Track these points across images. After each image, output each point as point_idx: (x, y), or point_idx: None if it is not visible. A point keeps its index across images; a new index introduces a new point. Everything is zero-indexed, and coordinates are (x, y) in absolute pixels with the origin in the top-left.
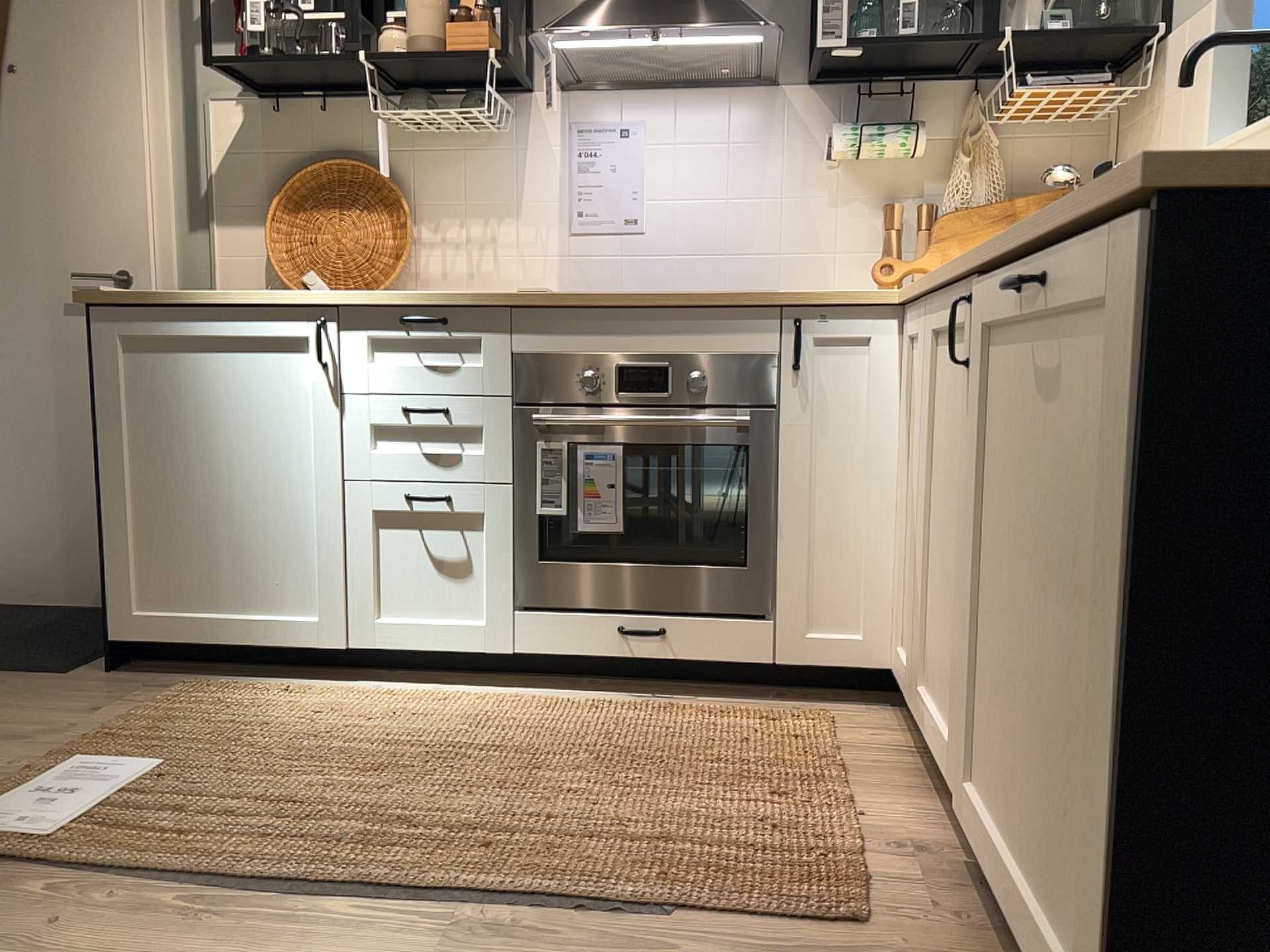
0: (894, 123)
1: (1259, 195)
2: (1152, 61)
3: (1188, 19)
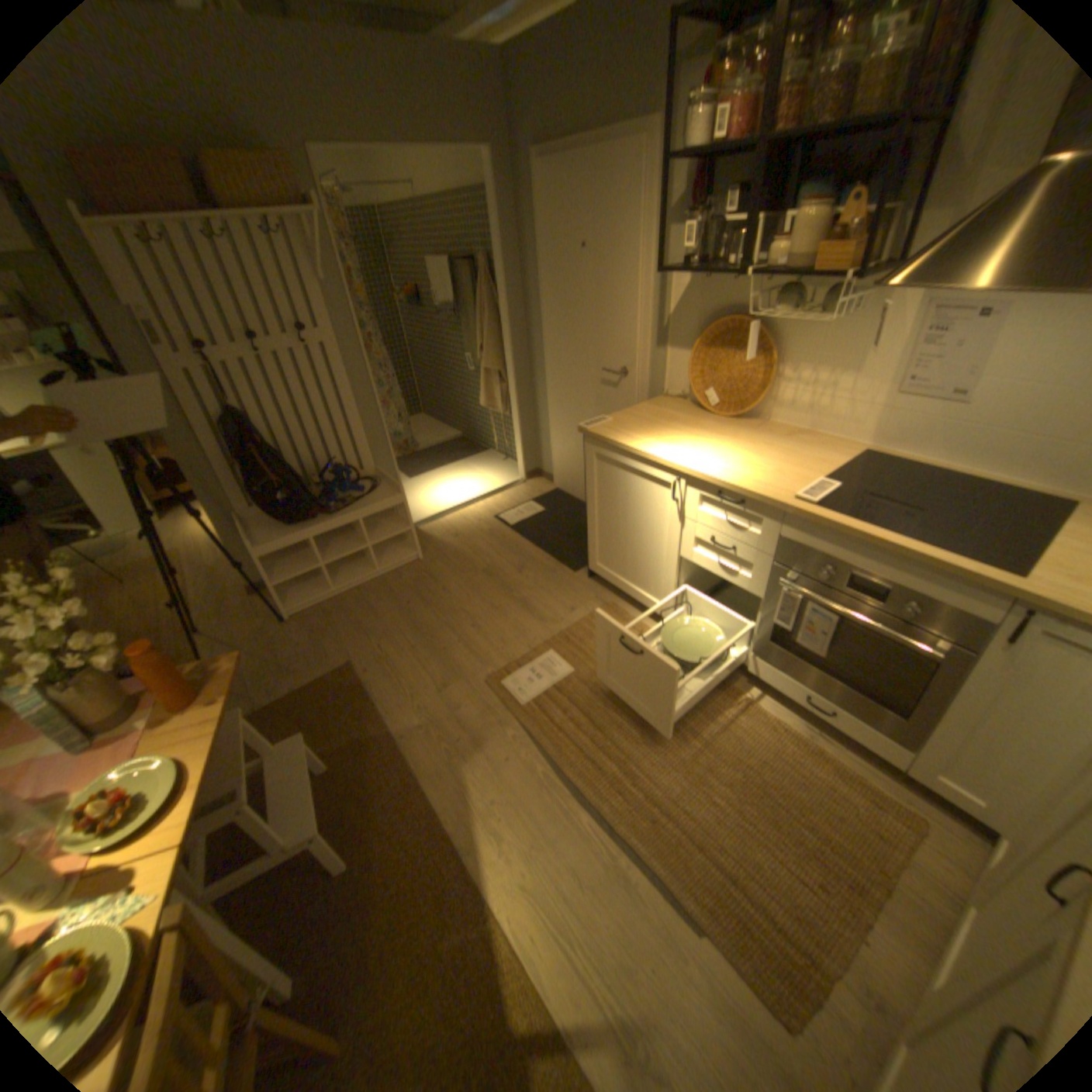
0: None
1: None
2: None
3: None
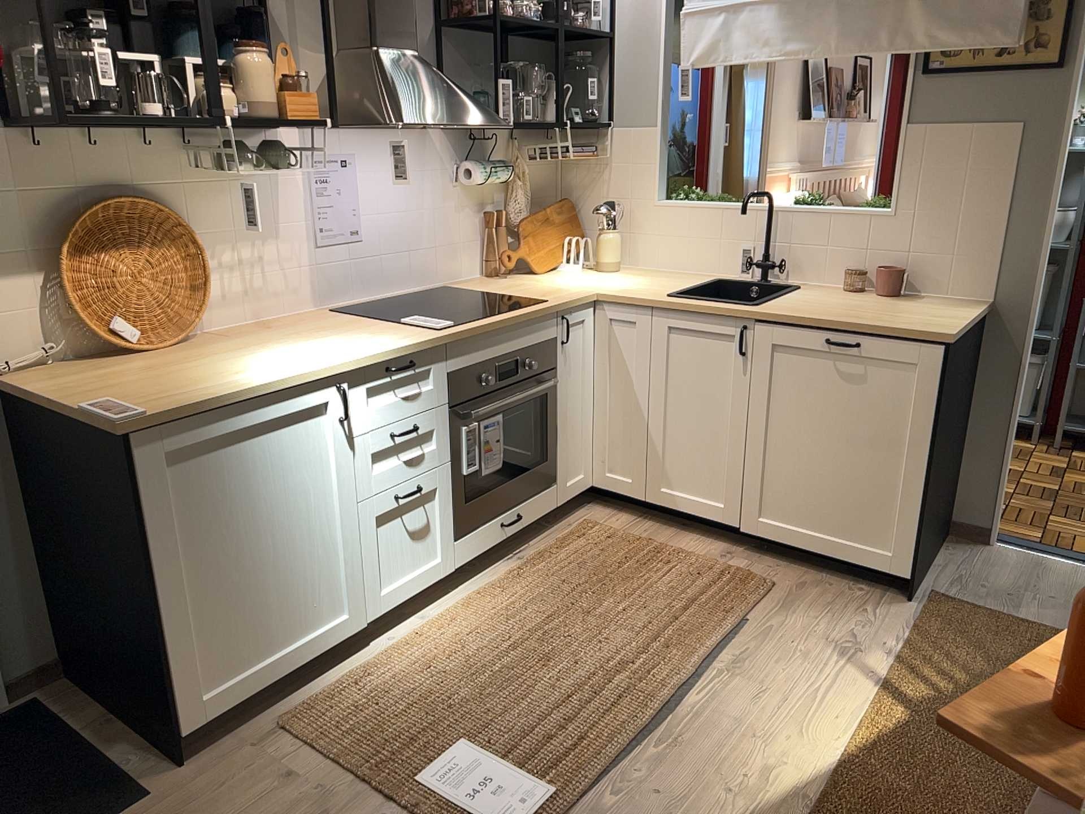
0: (498, 162)
1: (957, 339)
2: (603, 137)
3: (634, 126)
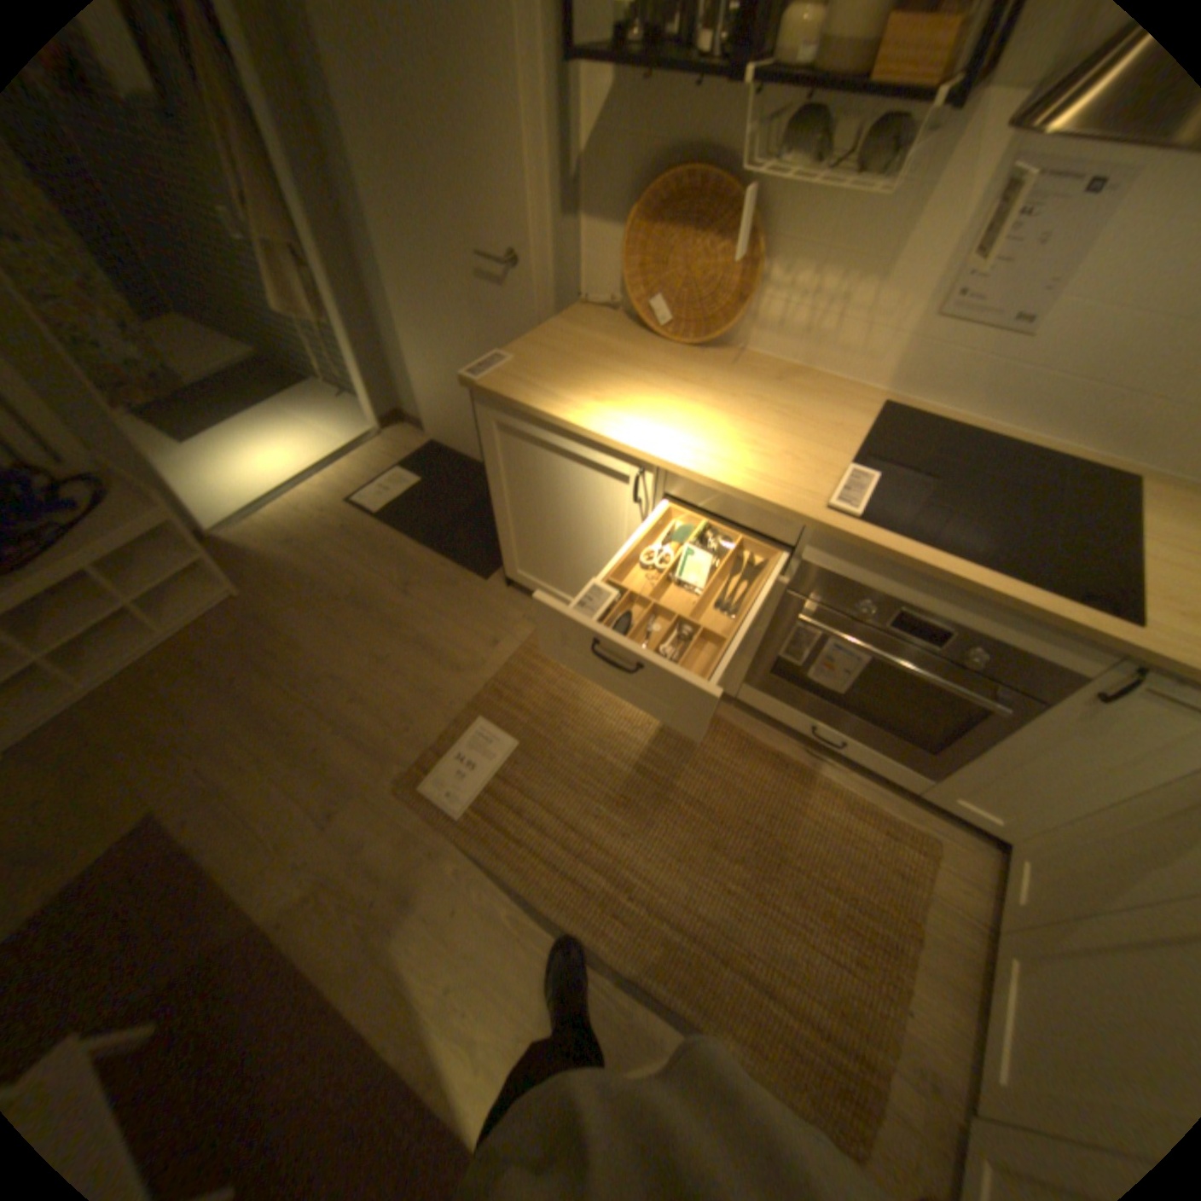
0: None
1: None
2: None
3: None
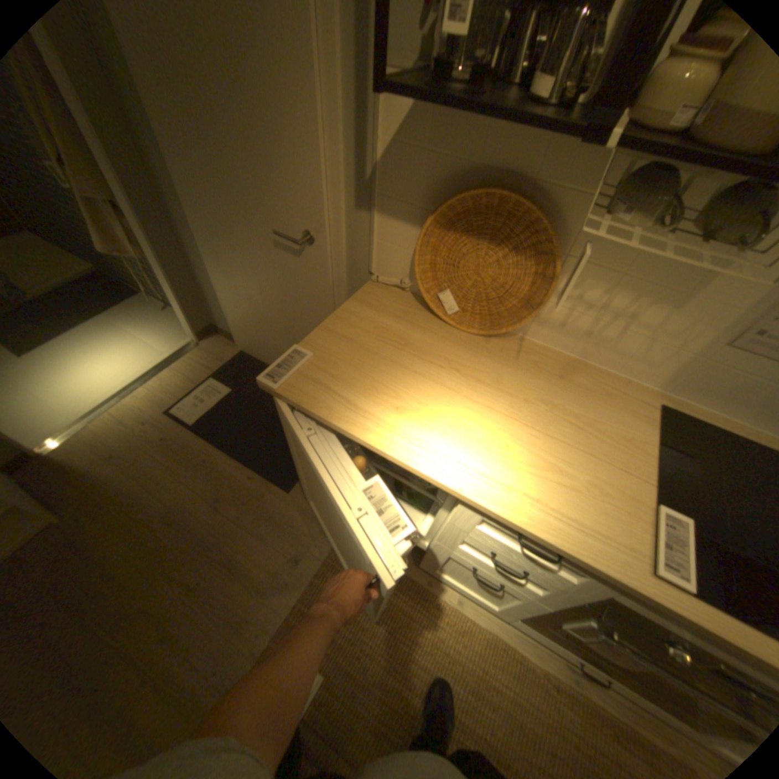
0: None
1: None
2: None
3: None
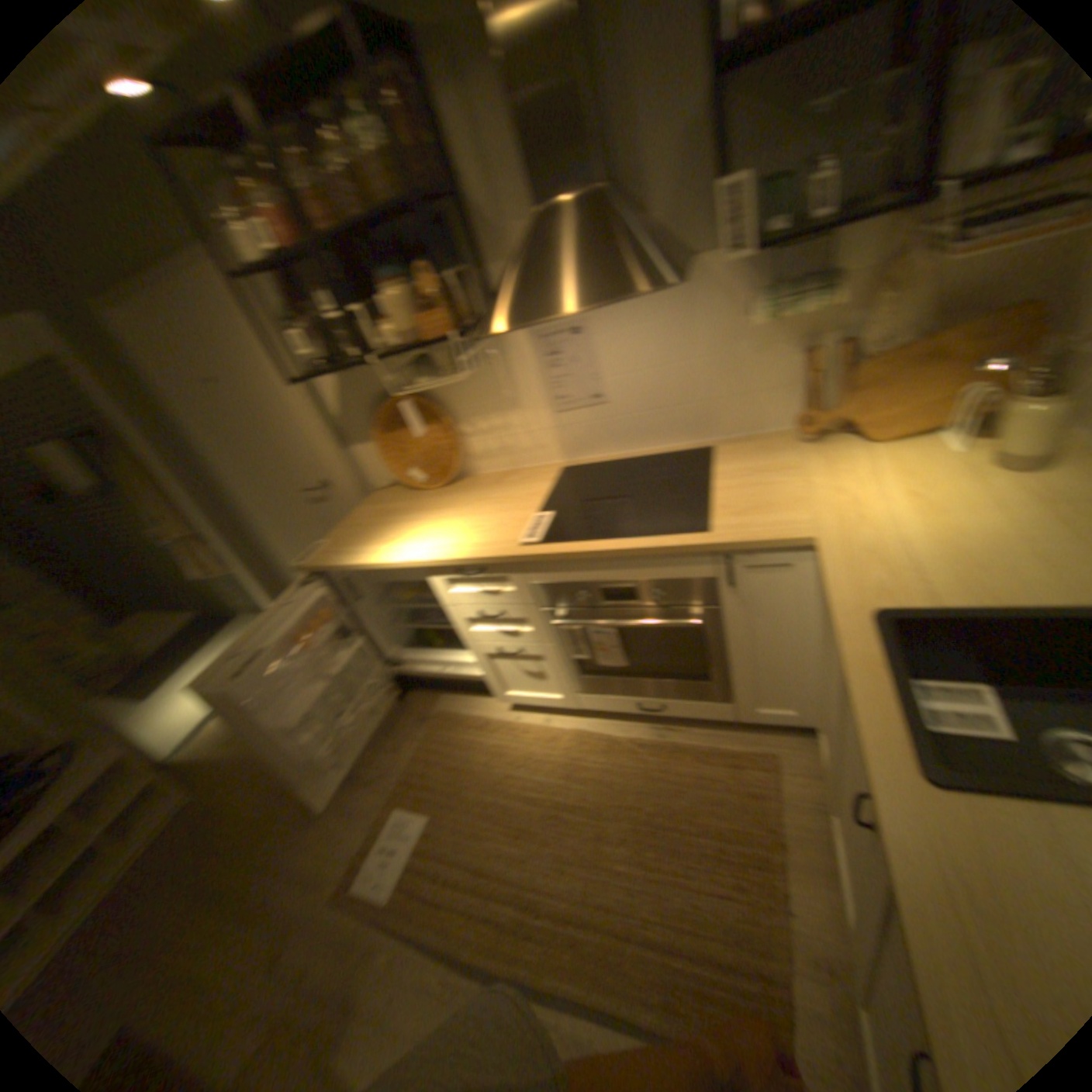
0: (811, 279)
1: None
2: None
3: None
